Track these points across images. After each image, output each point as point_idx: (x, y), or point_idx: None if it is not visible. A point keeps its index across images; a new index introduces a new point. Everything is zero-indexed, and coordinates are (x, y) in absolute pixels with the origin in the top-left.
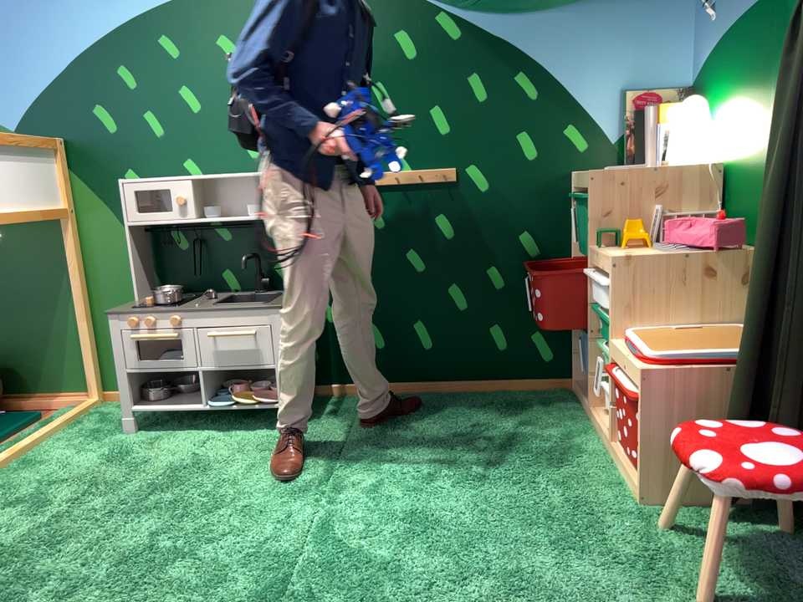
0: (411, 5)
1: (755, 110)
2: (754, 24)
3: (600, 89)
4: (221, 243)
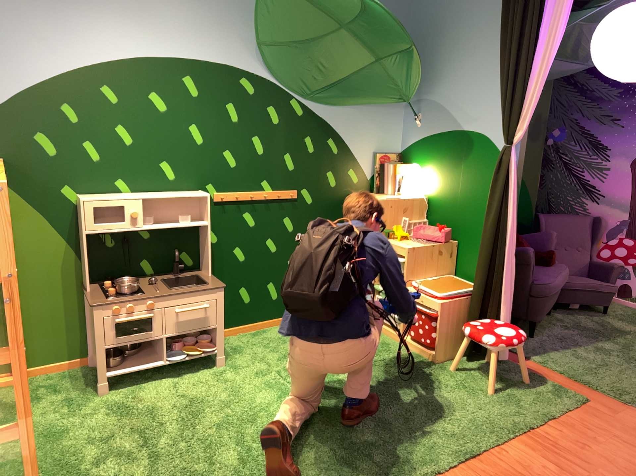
0: (278, 95)
1: (446, 179)
2: (446, 142)
3: (364, 152)
4: (145, 241)
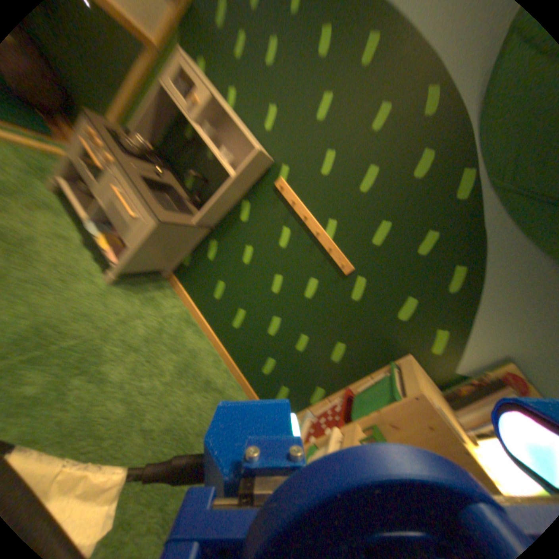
0: (463, 143)
1: None
2: None
3: (499, 340)
4: (205, 158)
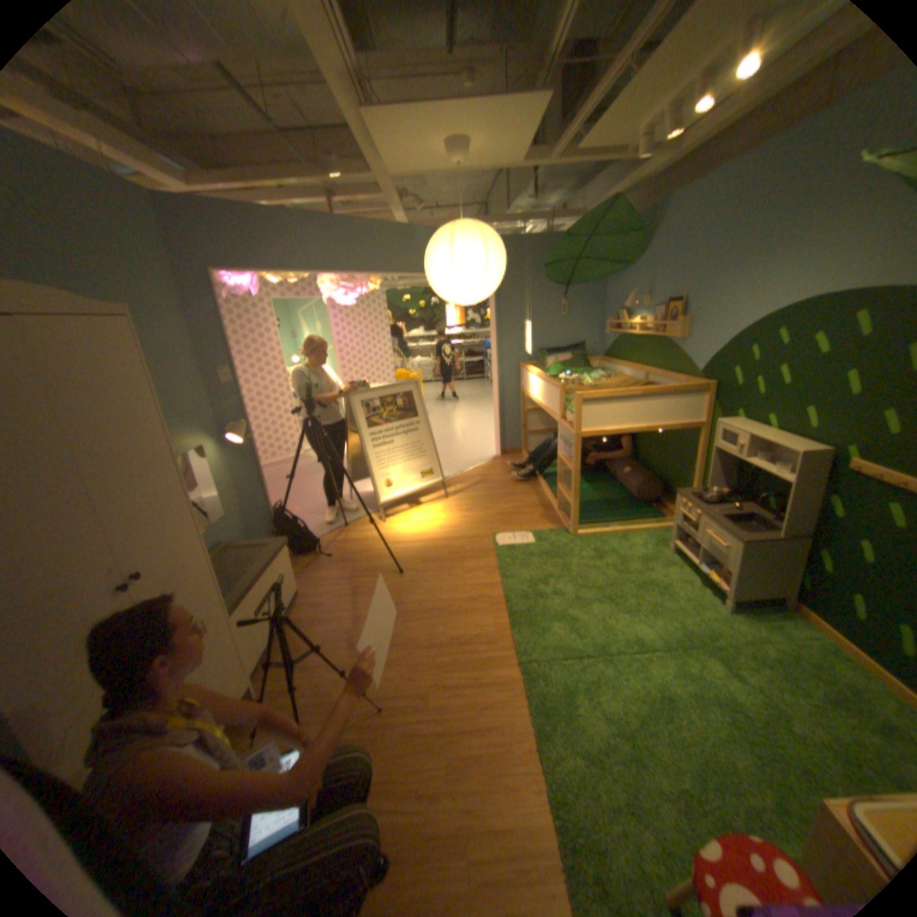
0: None
1: None
2: None
3: None
4: (772, 477)
